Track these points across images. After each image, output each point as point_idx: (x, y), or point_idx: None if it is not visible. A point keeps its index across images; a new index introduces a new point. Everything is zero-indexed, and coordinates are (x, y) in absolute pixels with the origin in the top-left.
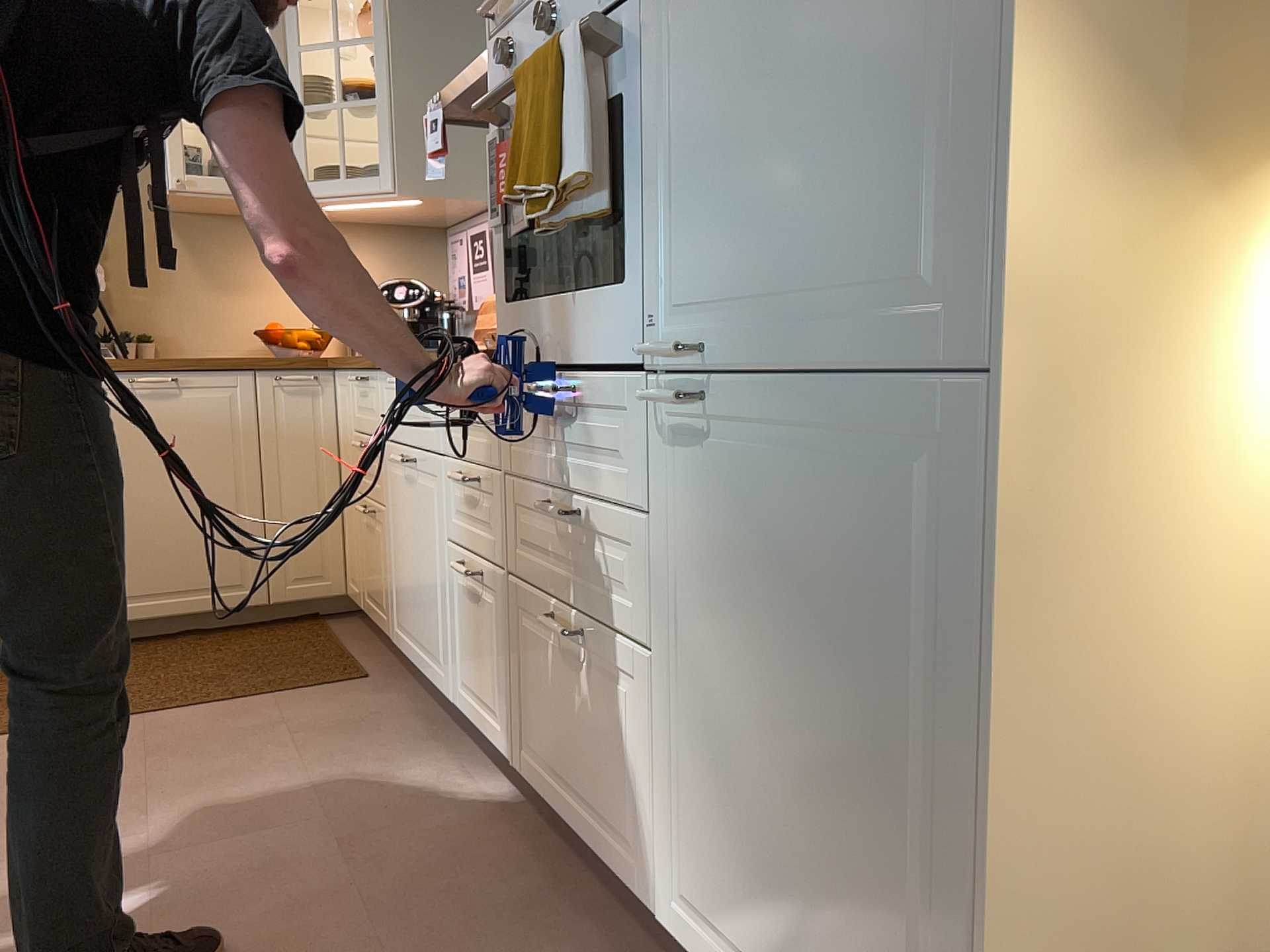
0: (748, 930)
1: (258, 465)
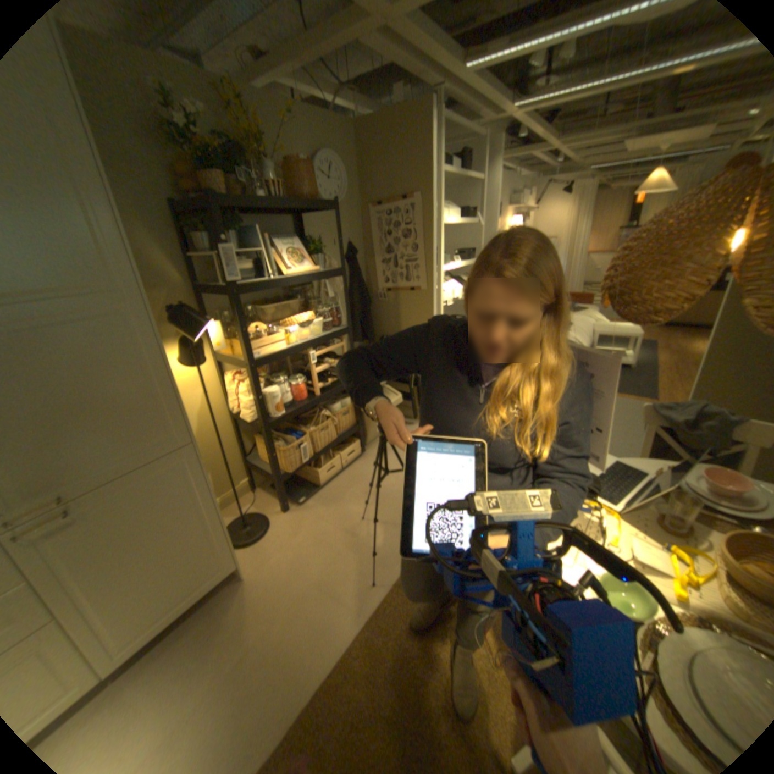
0: (148, 616)
1: None
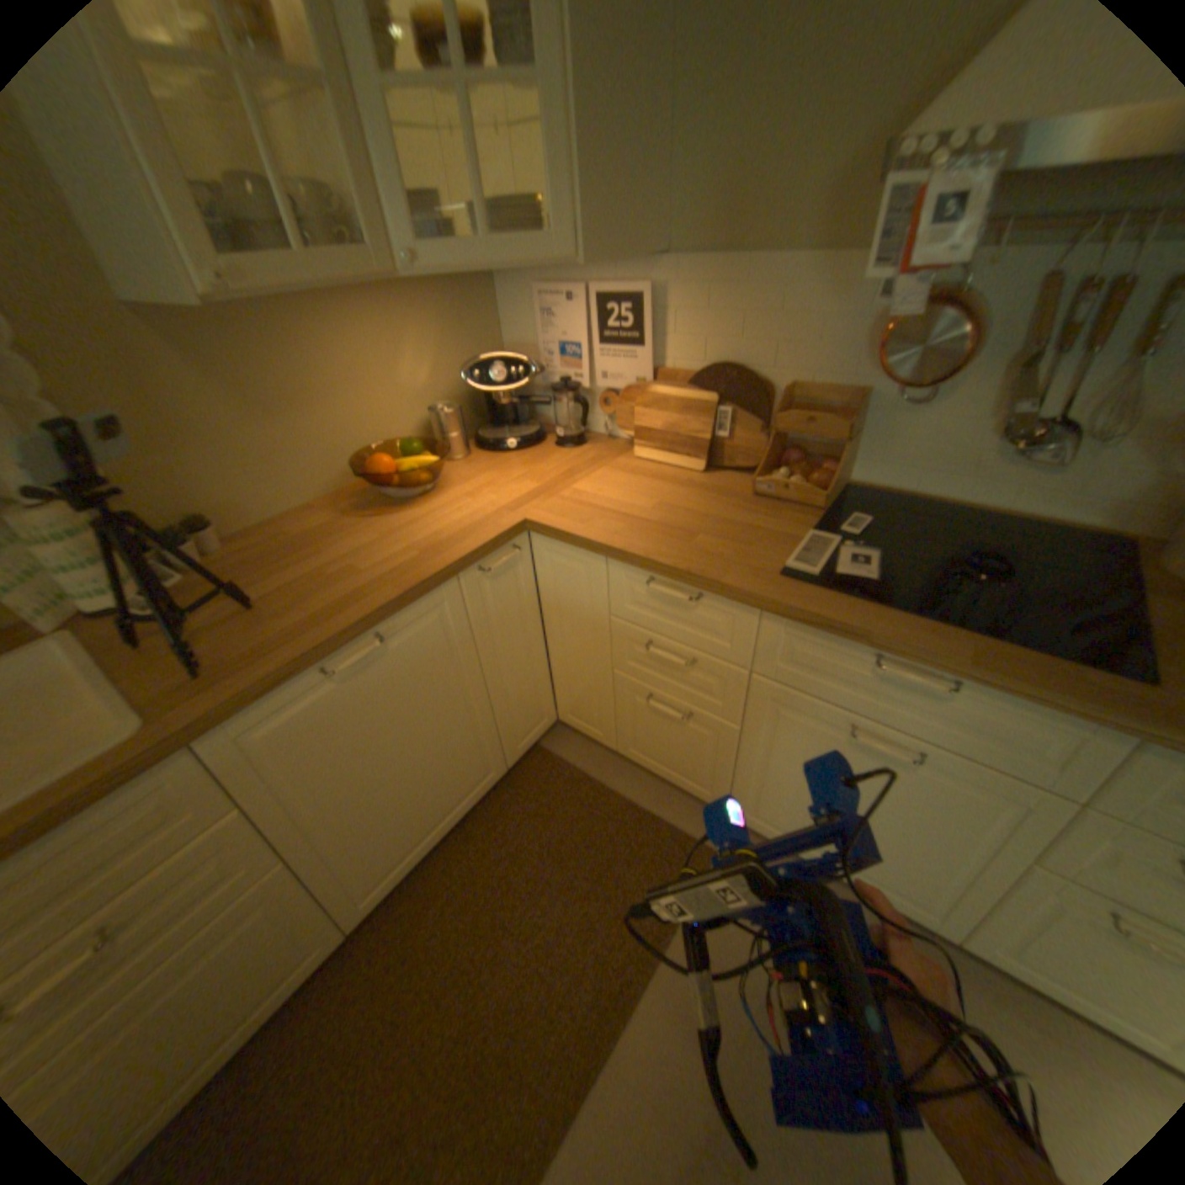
0: None
1: (480, 668)
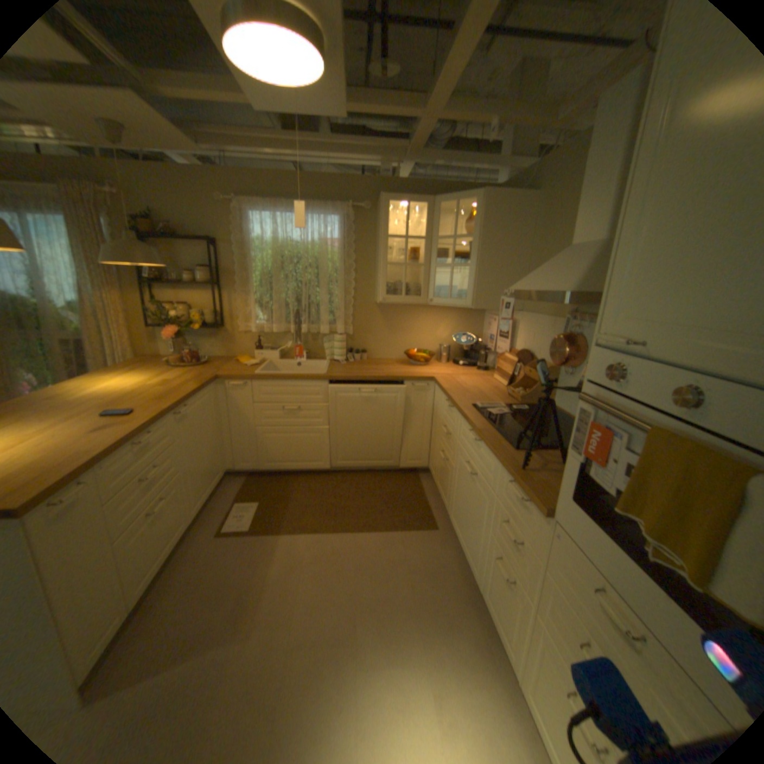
0: None
1: (401, 418)
